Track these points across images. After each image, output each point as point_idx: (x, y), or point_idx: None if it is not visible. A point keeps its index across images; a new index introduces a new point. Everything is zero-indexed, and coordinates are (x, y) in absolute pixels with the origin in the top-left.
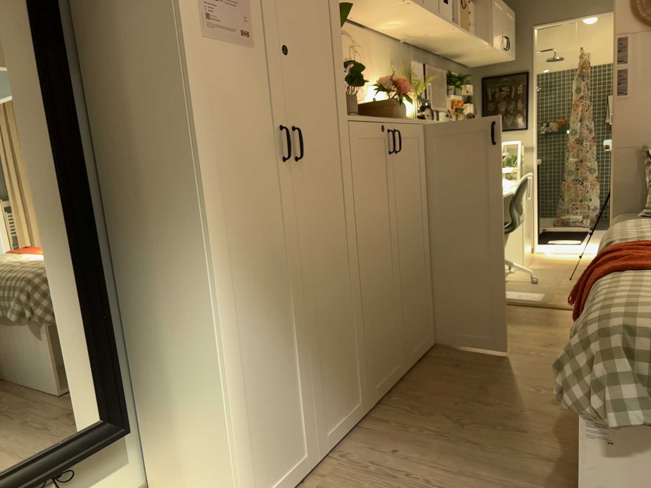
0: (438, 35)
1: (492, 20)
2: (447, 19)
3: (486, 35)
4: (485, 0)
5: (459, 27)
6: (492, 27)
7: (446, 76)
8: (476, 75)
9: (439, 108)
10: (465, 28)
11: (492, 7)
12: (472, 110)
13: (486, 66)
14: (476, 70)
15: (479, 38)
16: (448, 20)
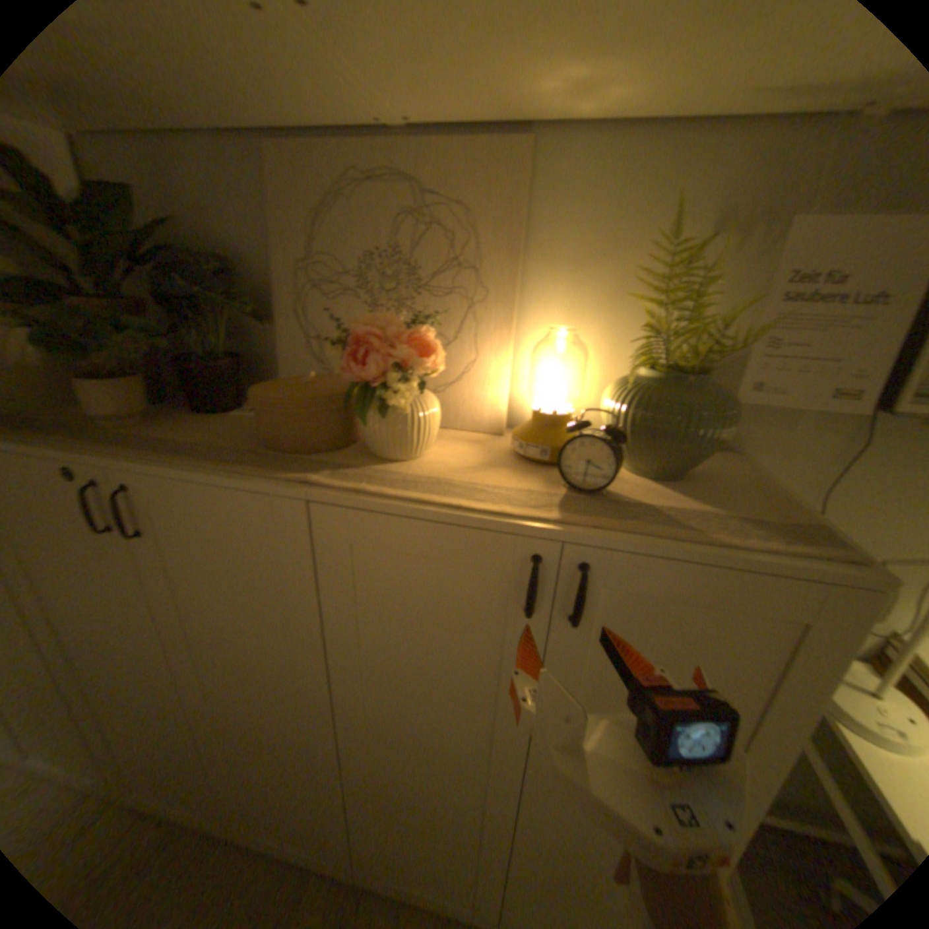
0: None
1: None
2: None
3: None
4: None
5: None
6: None
7: None
8: None
9: None
10: None
11: None
12: None
13: None
14: None
15: None
16: None
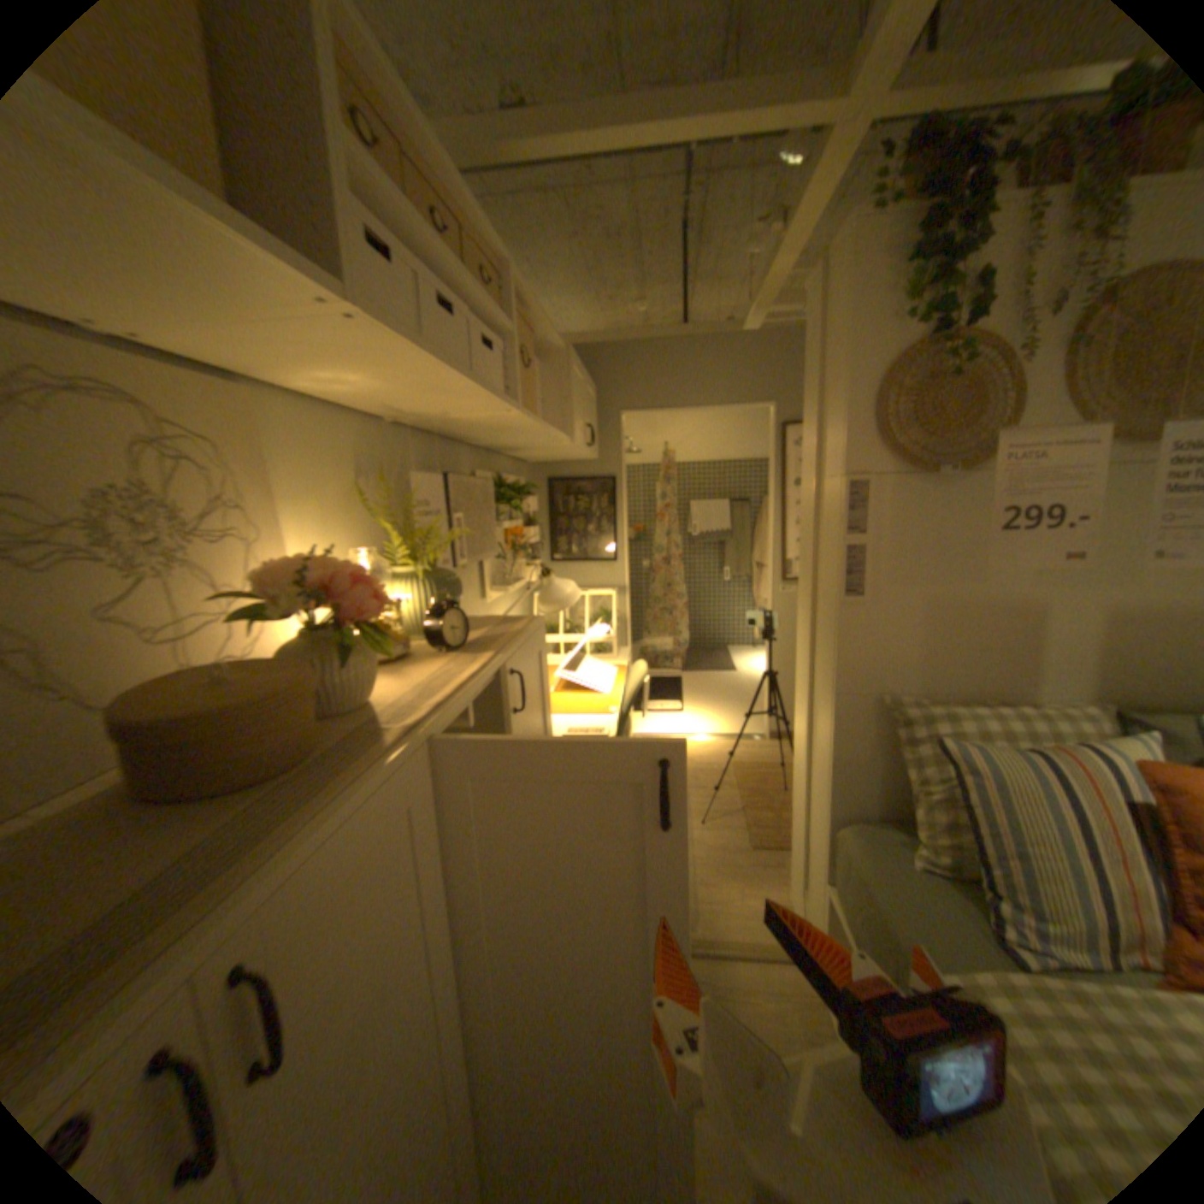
0: (474, 416)
1: (573, 395)
2: (495, 385)
3: (563, 420)
4: (560, 357)
5: (520, 406)
6: (574, 408)
7: (494, 483)
8: (540, 473)
9: (483, 556)
10: (531, 407)
11: (572, 370)
12: (537, 532)
13: (555, 460)
14: (539, 465)
15: (555, 427)
16: (495, 389)
